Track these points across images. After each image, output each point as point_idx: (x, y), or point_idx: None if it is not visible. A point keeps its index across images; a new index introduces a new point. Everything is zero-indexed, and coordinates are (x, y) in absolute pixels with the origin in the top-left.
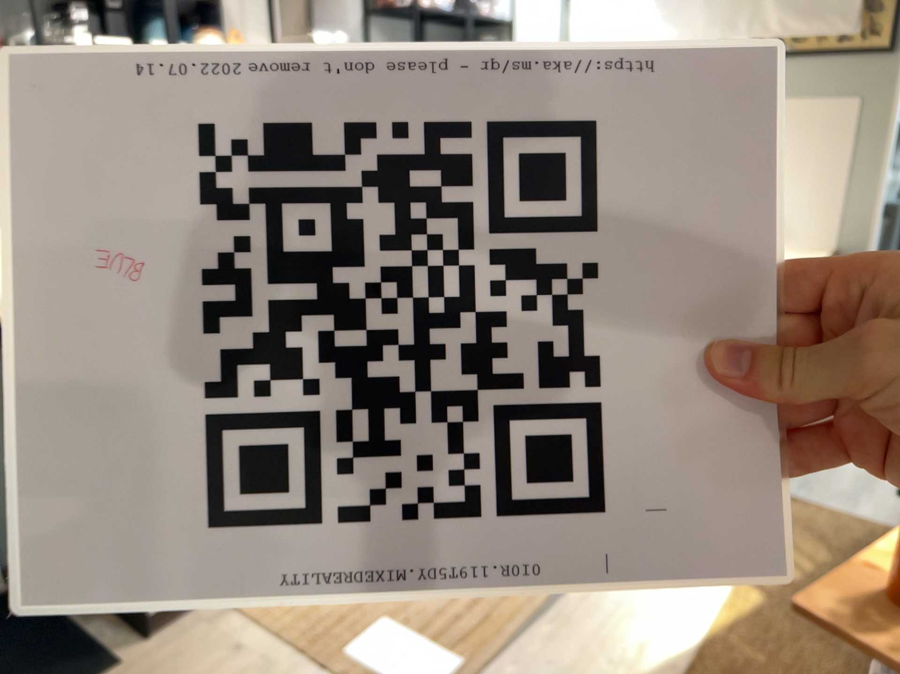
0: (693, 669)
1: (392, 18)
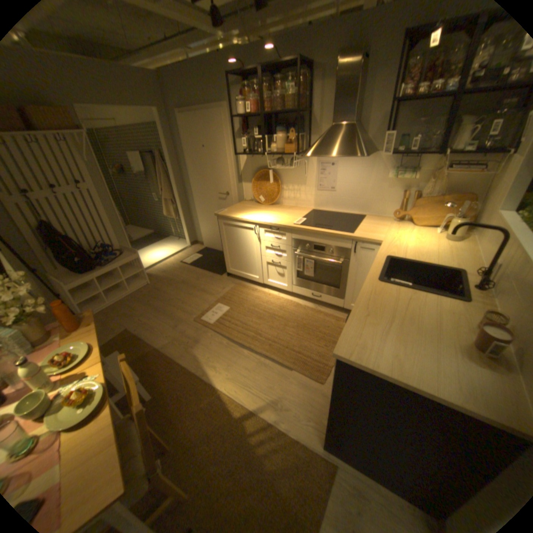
0: (201, 379)
1: (422, 100)
